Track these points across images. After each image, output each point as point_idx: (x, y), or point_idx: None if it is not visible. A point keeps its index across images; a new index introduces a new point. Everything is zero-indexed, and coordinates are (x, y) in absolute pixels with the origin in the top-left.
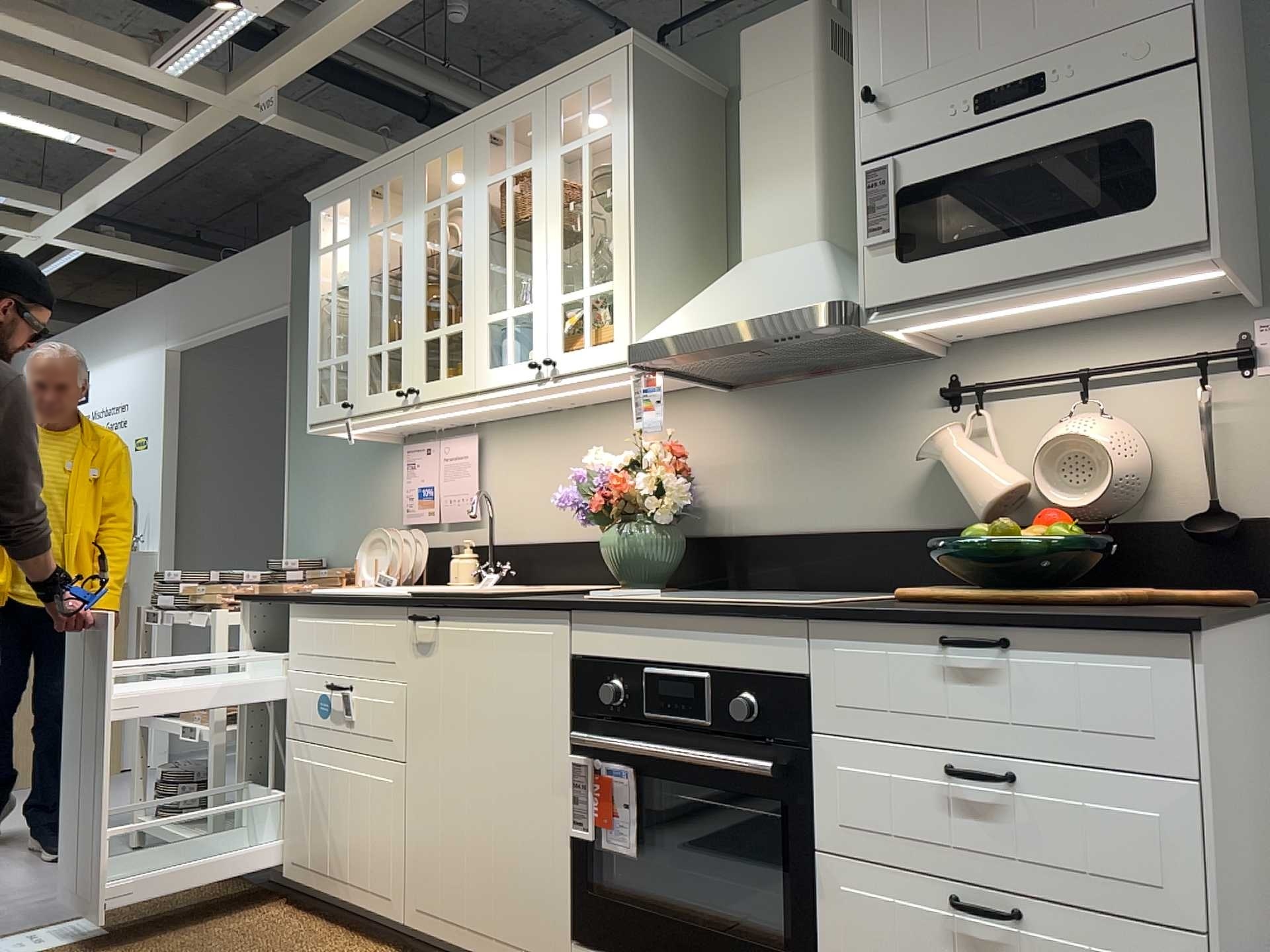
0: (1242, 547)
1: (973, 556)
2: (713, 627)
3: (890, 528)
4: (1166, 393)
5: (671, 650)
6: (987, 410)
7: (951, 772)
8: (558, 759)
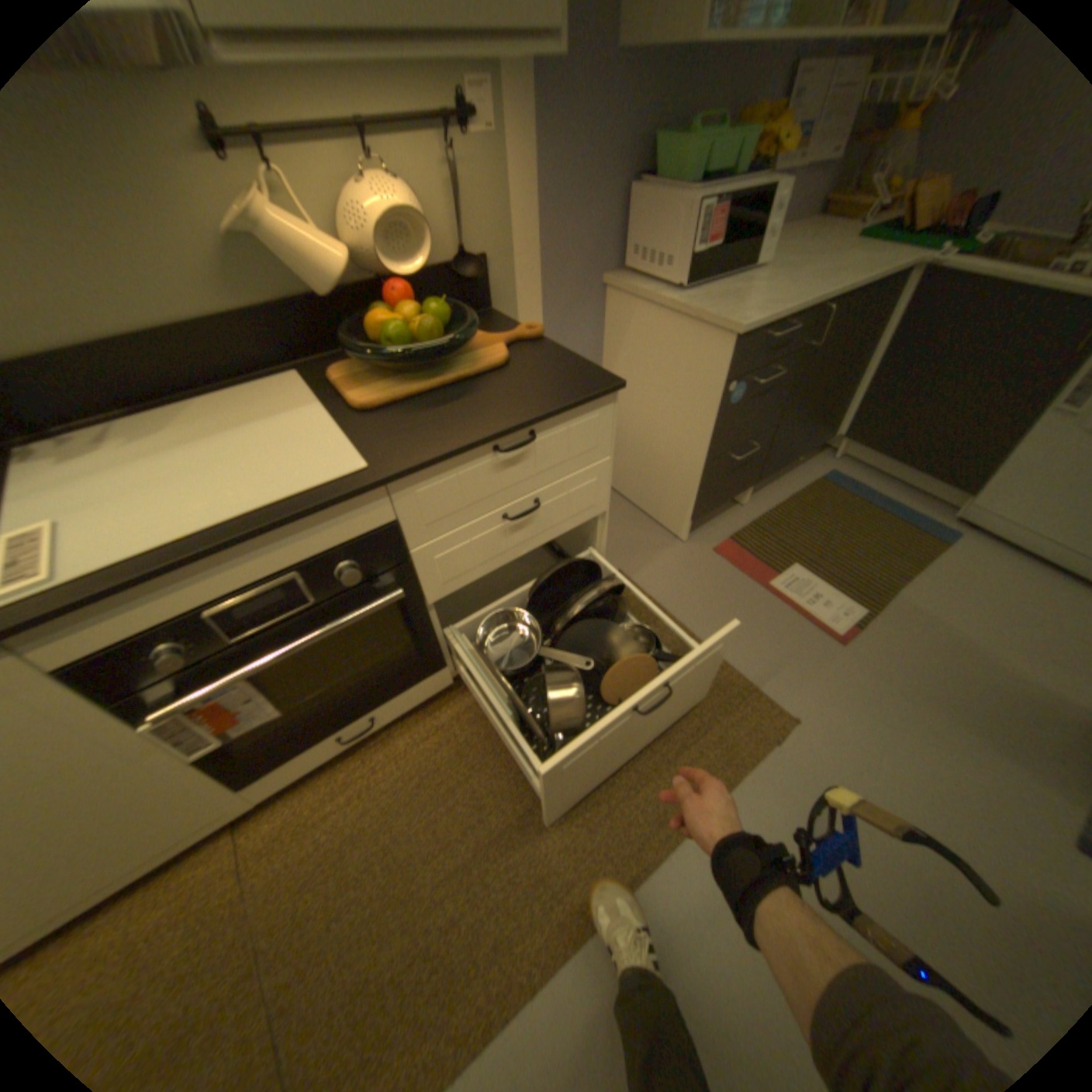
0: (477, 278)
1: (393, 350)
2: (279, 535)
3: (207, 314)
4: (418, 149)
5: (231, 579)
6: (272, 165)
7: (512, 519)
8: (119, 741)
